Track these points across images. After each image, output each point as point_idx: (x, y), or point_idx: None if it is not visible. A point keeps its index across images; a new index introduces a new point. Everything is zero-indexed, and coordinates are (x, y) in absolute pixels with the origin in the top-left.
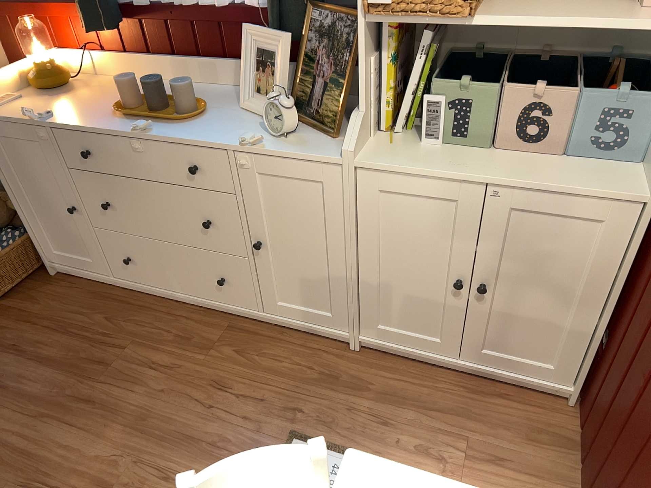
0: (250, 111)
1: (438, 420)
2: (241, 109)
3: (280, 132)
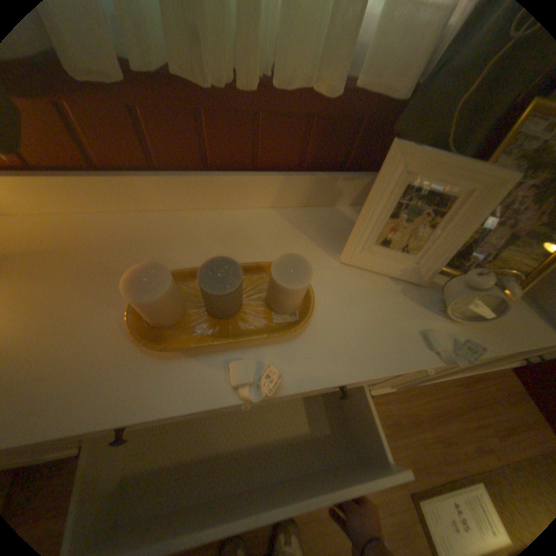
0: (362, 268)
1: (469, 422)
2: (344, 266)
3: (475, 321)
